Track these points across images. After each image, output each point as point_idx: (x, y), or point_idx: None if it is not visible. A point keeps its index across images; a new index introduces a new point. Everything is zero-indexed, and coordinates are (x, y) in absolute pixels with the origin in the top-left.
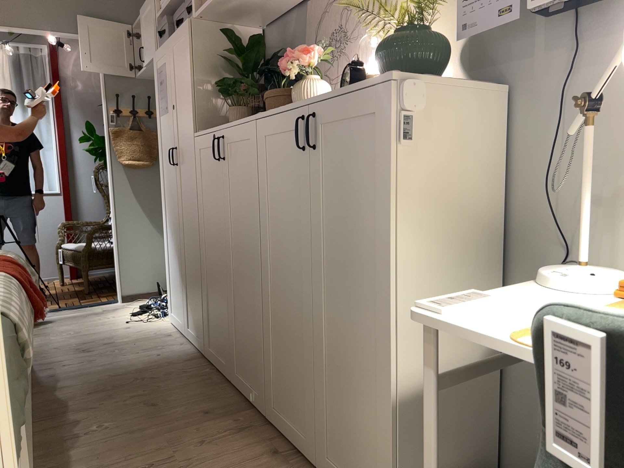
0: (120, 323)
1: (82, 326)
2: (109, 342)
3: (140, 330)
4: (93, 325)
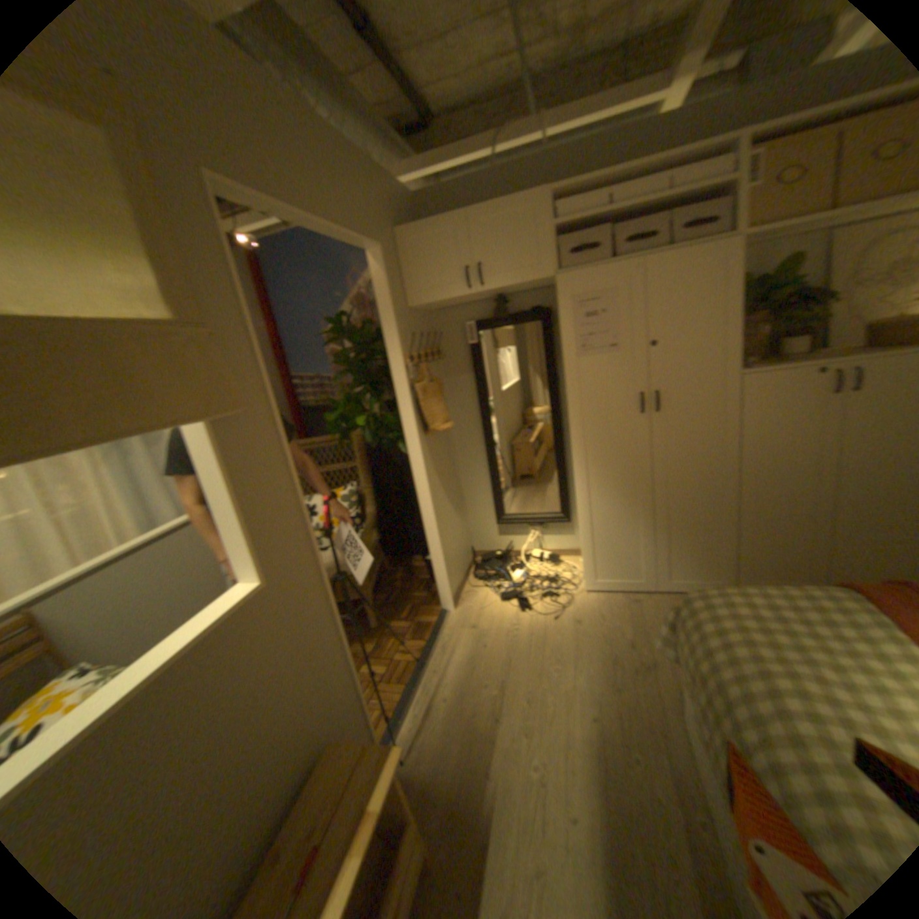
0: (552, 626)
1: (532, 657)
2: (627, 646)
3: (596, 617)
4: (537, 647)
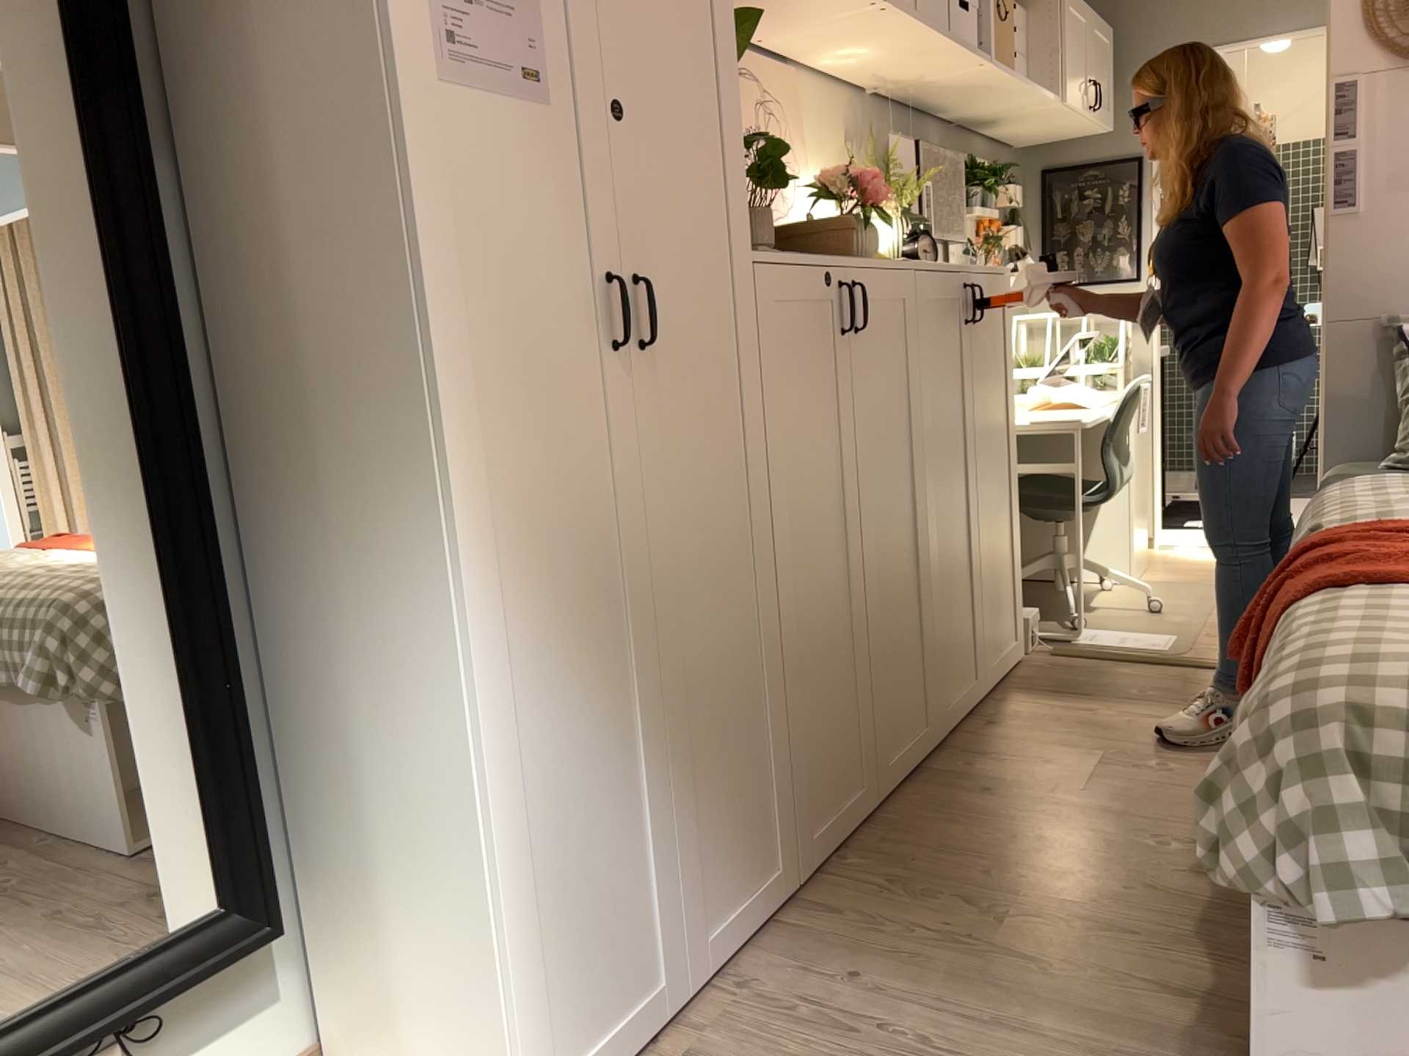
0: None
1: None
2: None
3: None
4: None
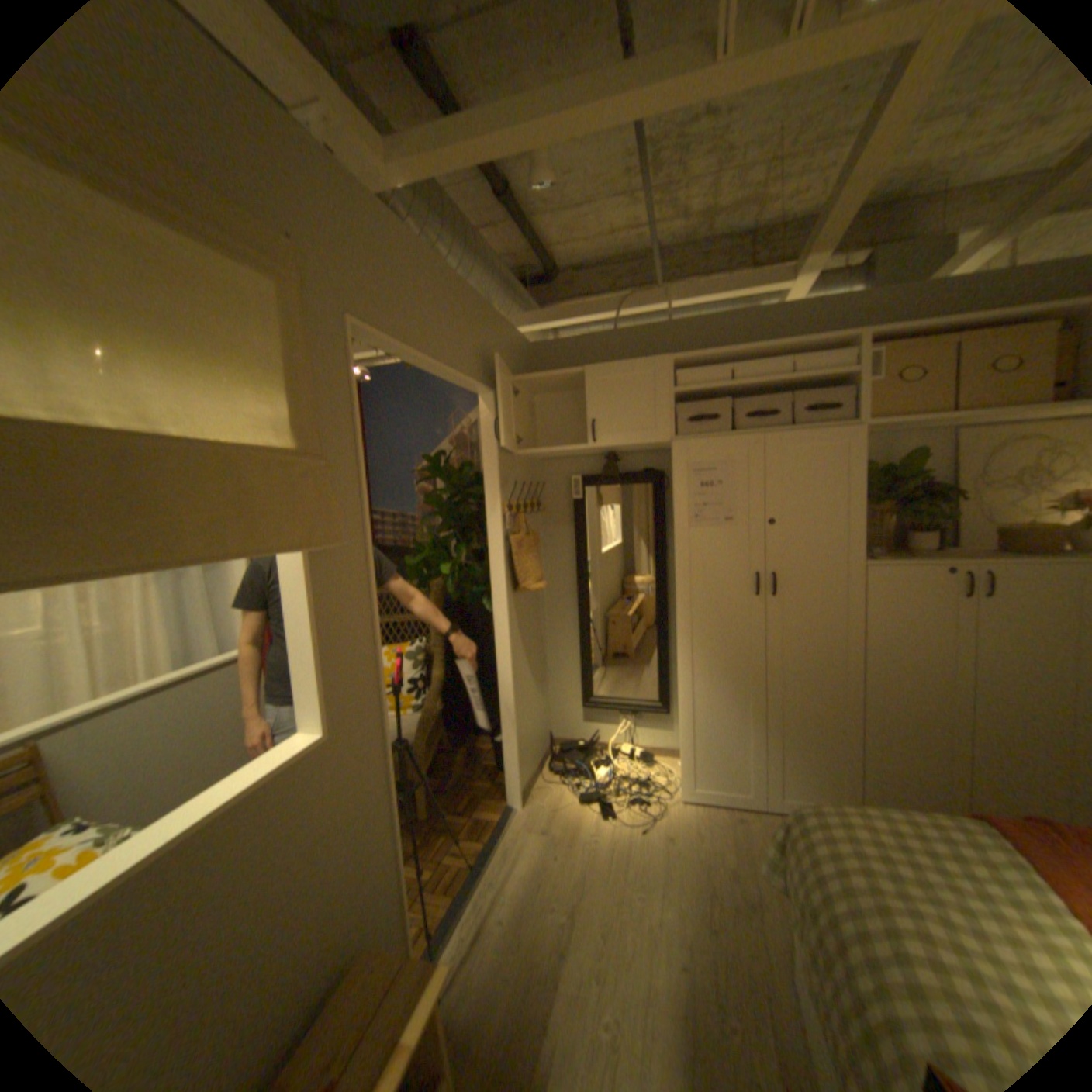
0: (638, 842)
1: (611, 879)
2: (727, 877)
3: (692, 836)
4: (617, 867)
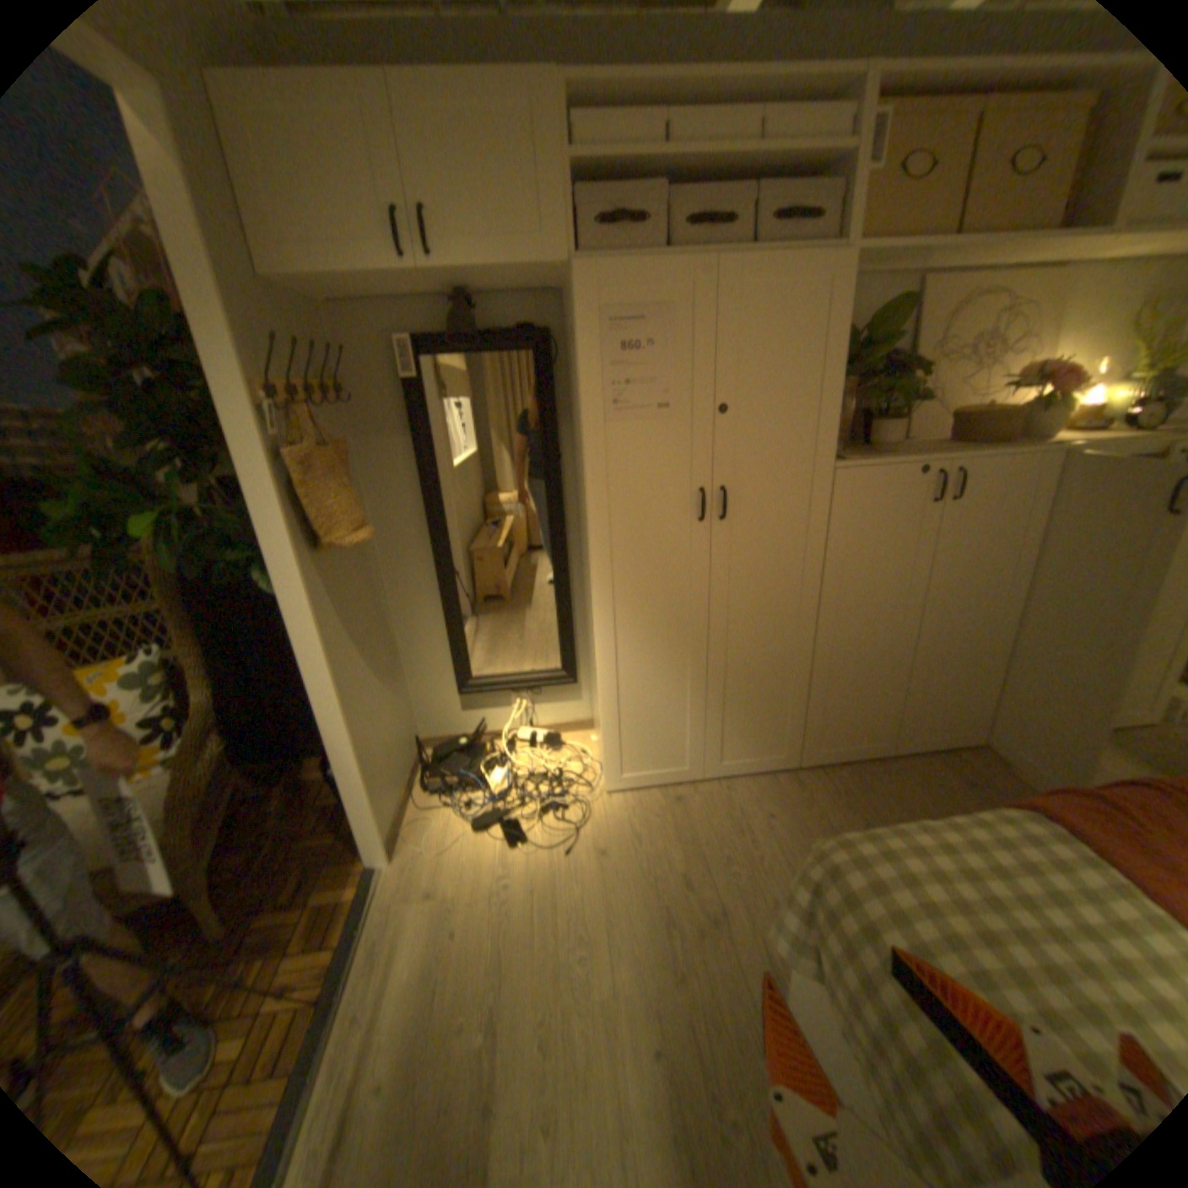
0: (563, 867)
1: (537, 939)
2: (679, 883)
3: (627, 836)
4: (542, 916)
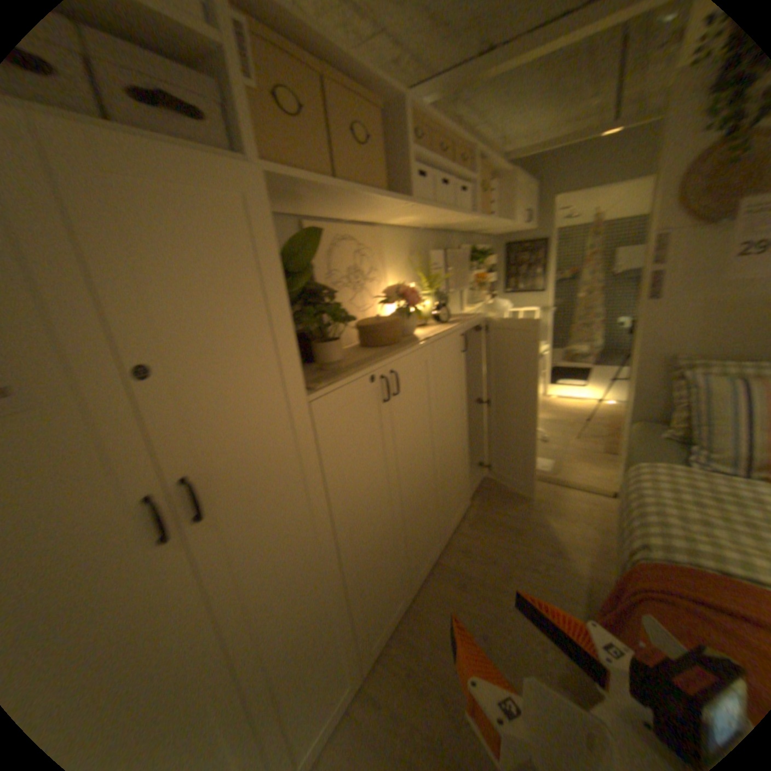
0: None
1: None
2: None
3: None
4: None
